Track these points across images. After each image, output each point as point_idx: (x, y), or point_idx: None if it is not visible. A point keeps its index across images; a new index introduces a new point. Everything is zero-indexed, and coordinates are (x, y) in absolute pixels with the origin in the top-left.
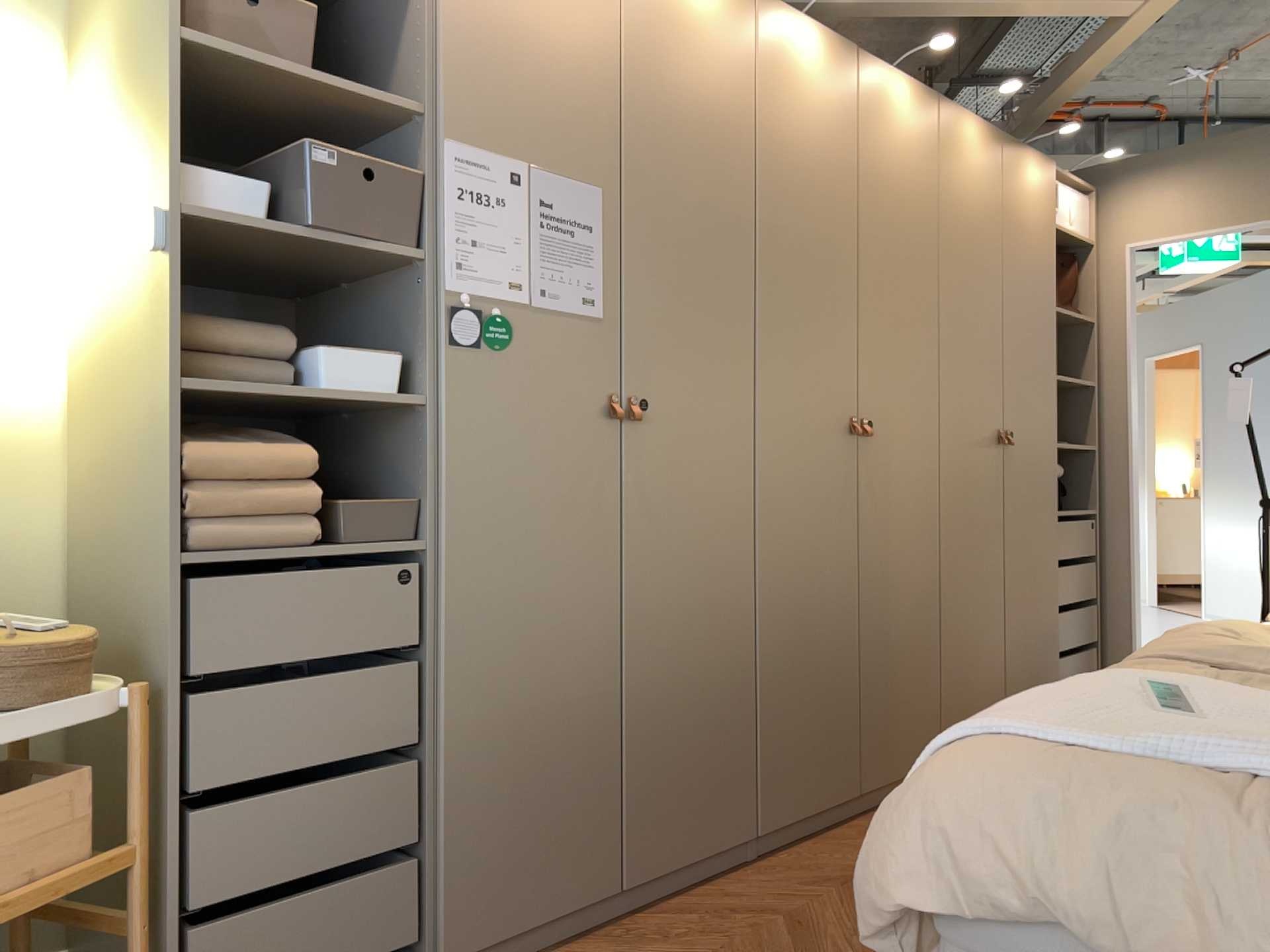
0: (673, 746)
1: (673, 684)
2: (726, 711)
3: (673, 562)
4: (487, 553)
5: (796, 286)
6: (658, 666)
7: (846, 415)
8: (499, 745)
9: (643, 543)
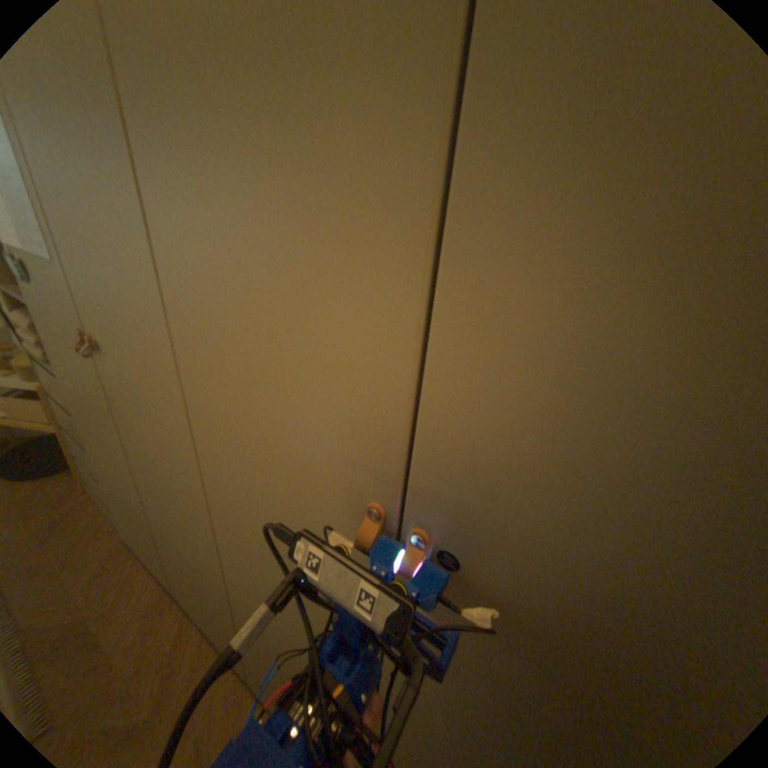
0: (178, 576)
1: (170, 548)
2: (208, 603)
3: (149, 479)
4: (72, 403)
5: (199, 191)
6: (159, 529)
7: (349, 496)
8: (107, 489)
9: (129, 451)
